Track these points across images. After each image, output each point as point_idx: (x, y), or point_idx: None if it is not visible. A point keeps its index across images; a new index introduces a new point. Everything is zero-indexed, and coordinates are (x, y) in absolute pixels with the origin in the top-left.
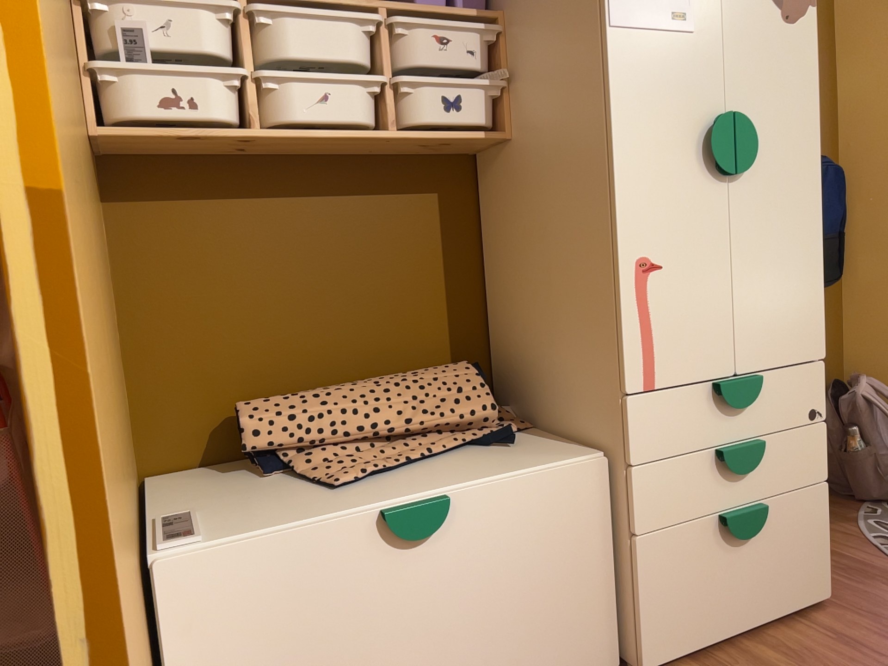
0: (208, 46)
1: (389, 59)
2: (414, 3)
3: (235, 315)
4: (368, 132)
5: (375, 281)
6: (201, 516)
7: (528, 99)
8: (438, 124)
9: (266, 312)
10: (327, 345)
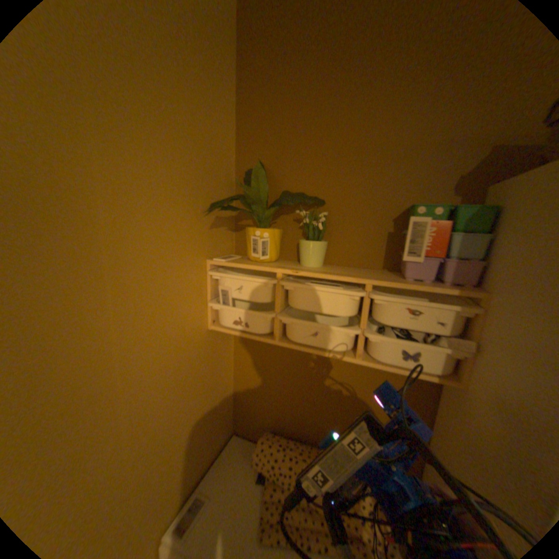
0: (260, 296)
1: (367, 316)
2: (398, 281)
3: (277, 392)
4: (341, 356)
5: (351, 405)
6: (208, 509)
7: (488, 380)
8: (397, 363)
9: (291, 396)
10: (317, 422)
